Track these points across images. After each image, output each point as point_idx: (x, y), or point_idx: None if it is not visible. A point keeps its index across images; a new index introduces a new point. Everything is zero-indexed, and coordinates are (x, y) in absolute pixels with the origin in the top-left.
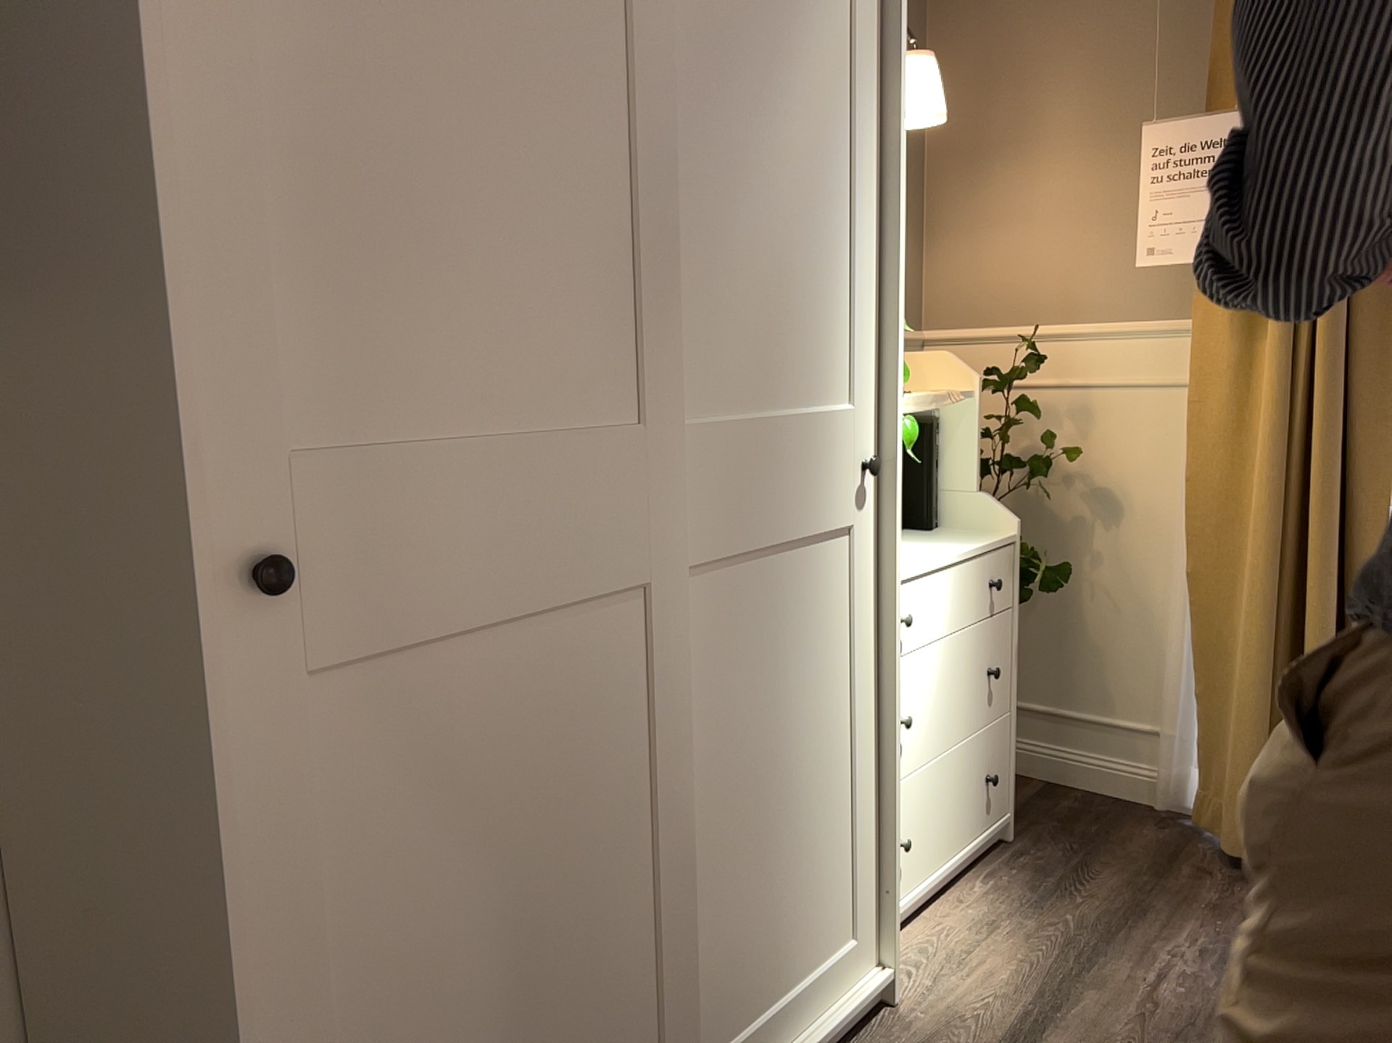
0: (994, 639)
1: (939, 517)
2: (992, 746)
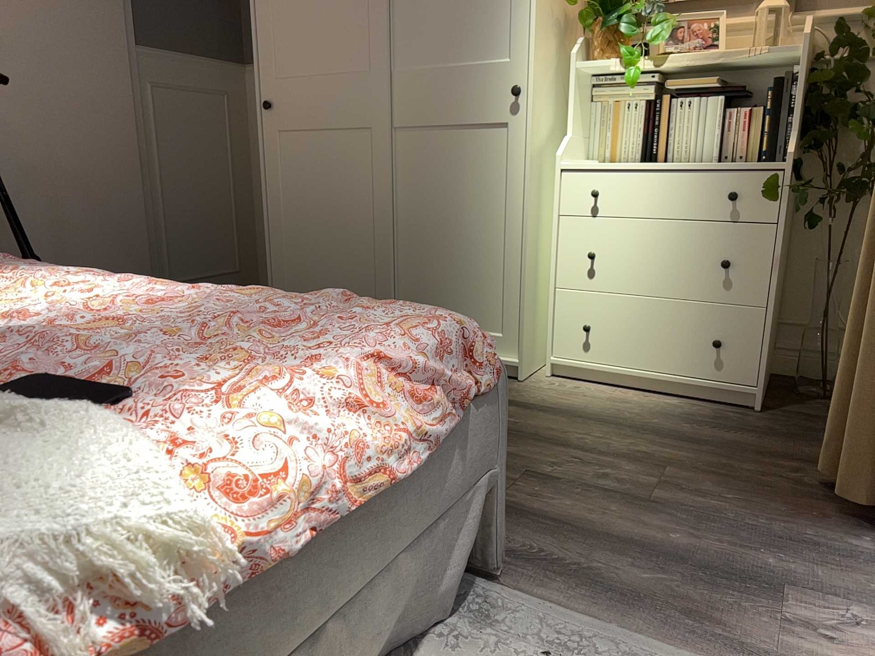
0: (733, 240)
1: (786, 154)
2: (724, 321)
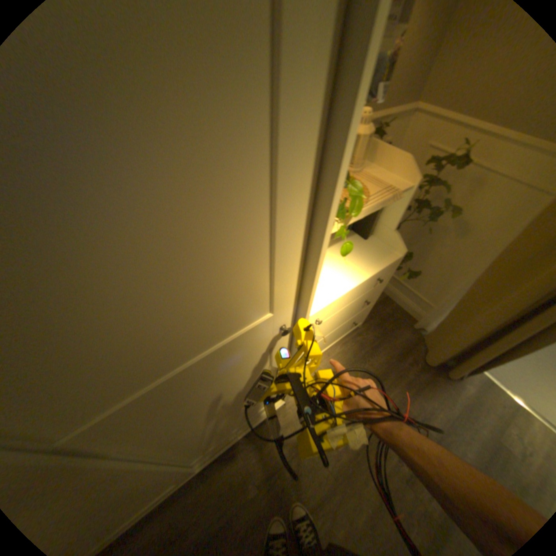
0: (371, 292)
1: (372, 231)
2: (357, 316)
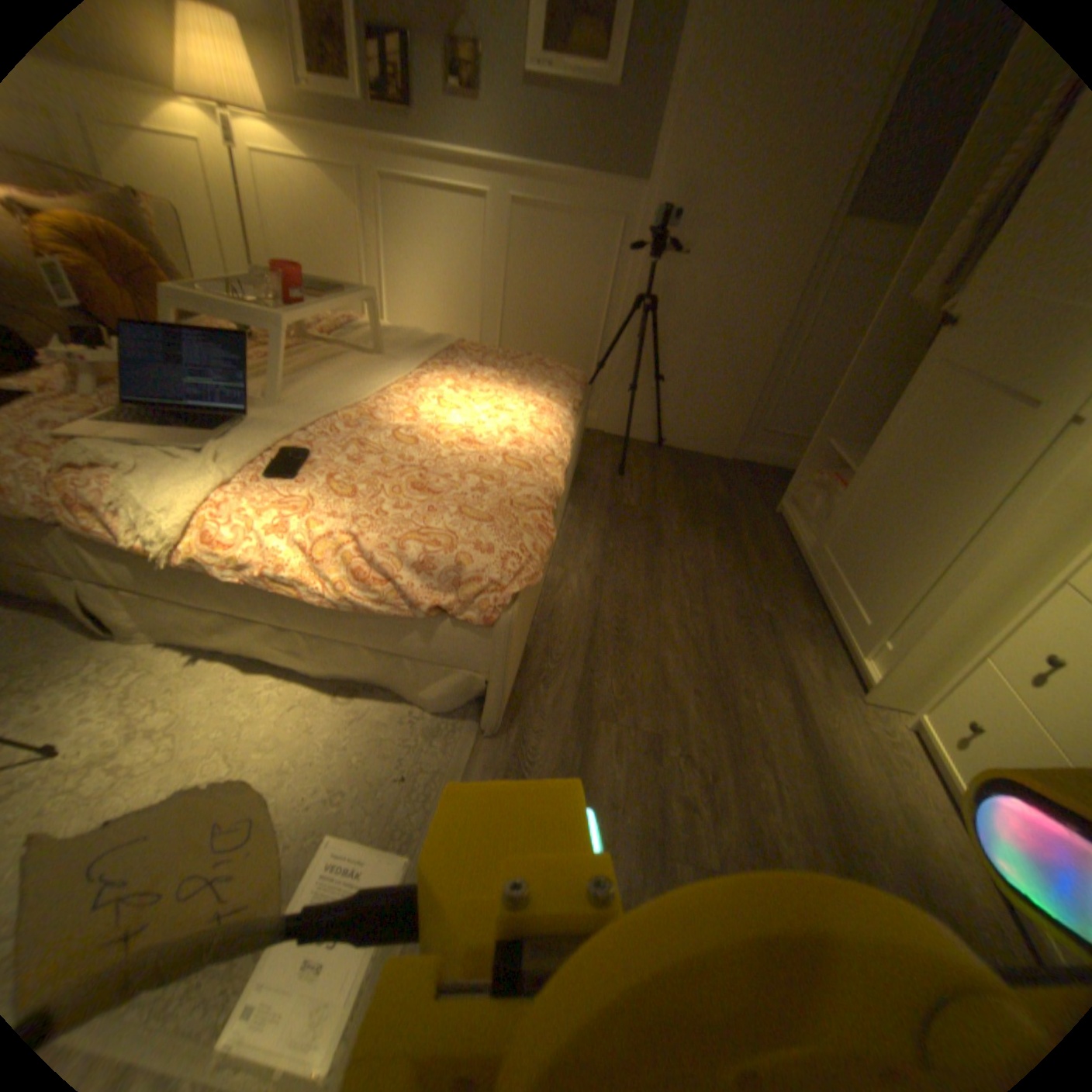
0: None
1: None
2: None
